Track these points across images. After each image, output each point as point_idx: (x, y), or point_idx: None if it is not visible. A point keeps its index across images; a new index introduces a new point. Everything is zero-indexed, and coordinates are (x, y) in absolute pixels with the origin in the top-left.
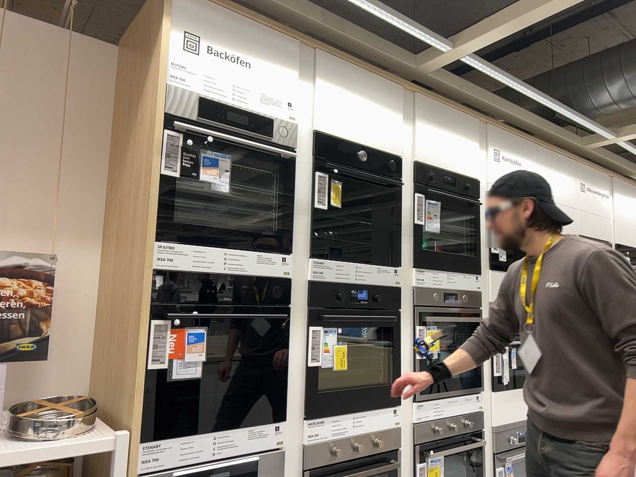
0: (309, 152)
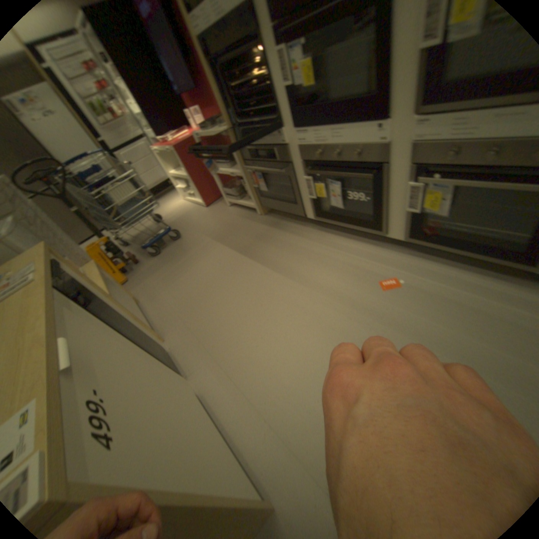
0: None
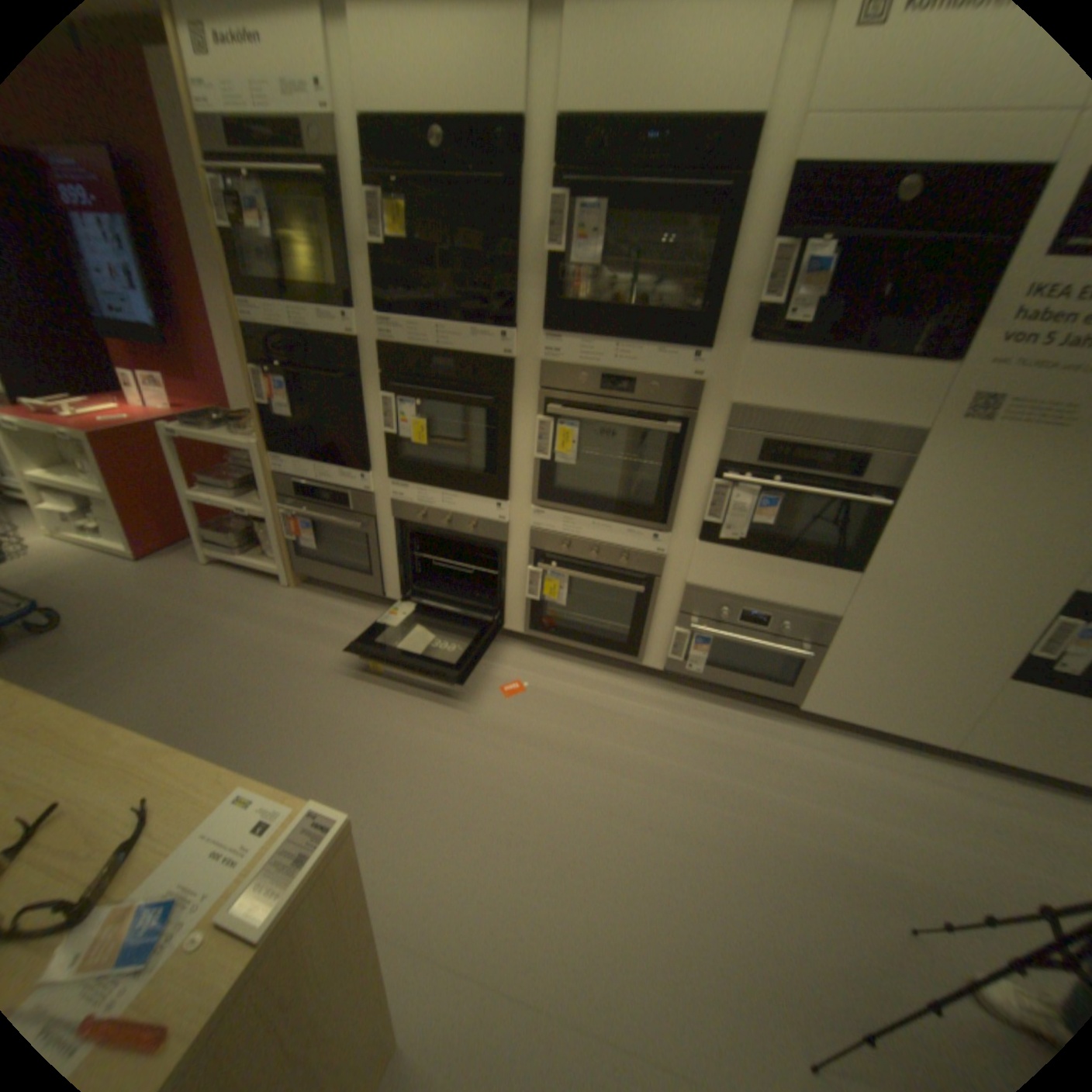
0: (356, 153)
